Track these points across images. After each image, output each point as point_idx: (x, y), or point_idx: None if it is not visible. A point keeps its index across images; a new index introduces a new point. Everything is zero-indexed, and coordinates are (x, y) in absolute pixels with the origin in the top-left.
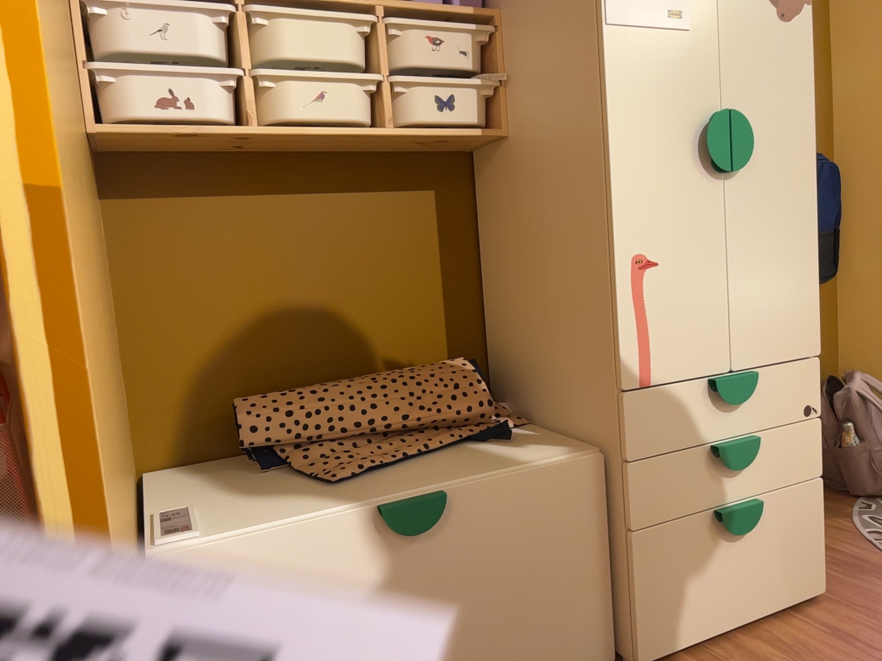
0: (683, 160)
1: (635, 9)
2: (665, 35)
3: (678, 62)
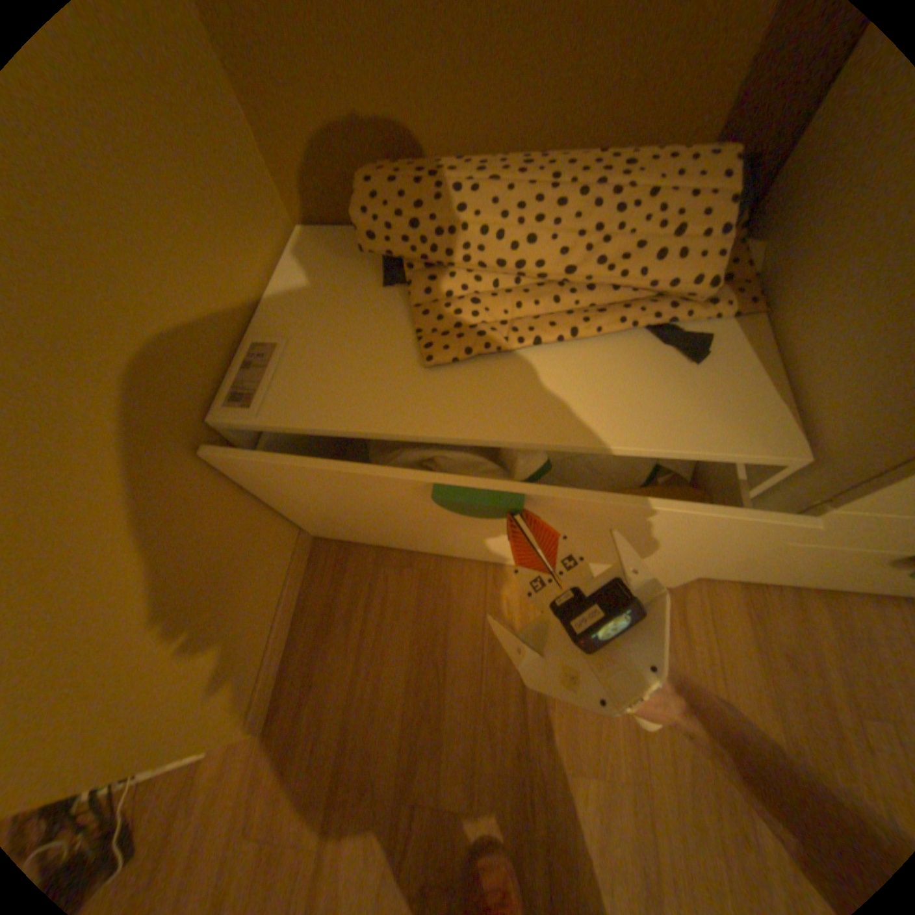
0: None
1: None
2: None
3: None
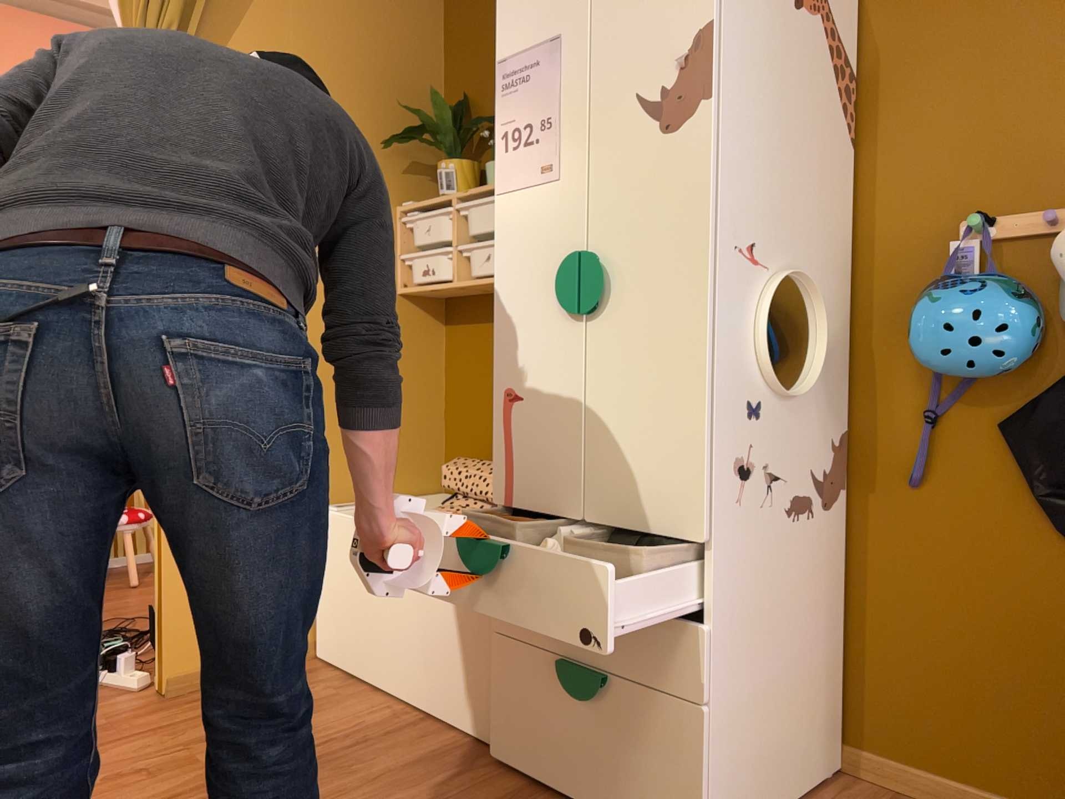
0: (548, 302)
1: (516, 174)
2: (539, 189)
3: (549, 210)
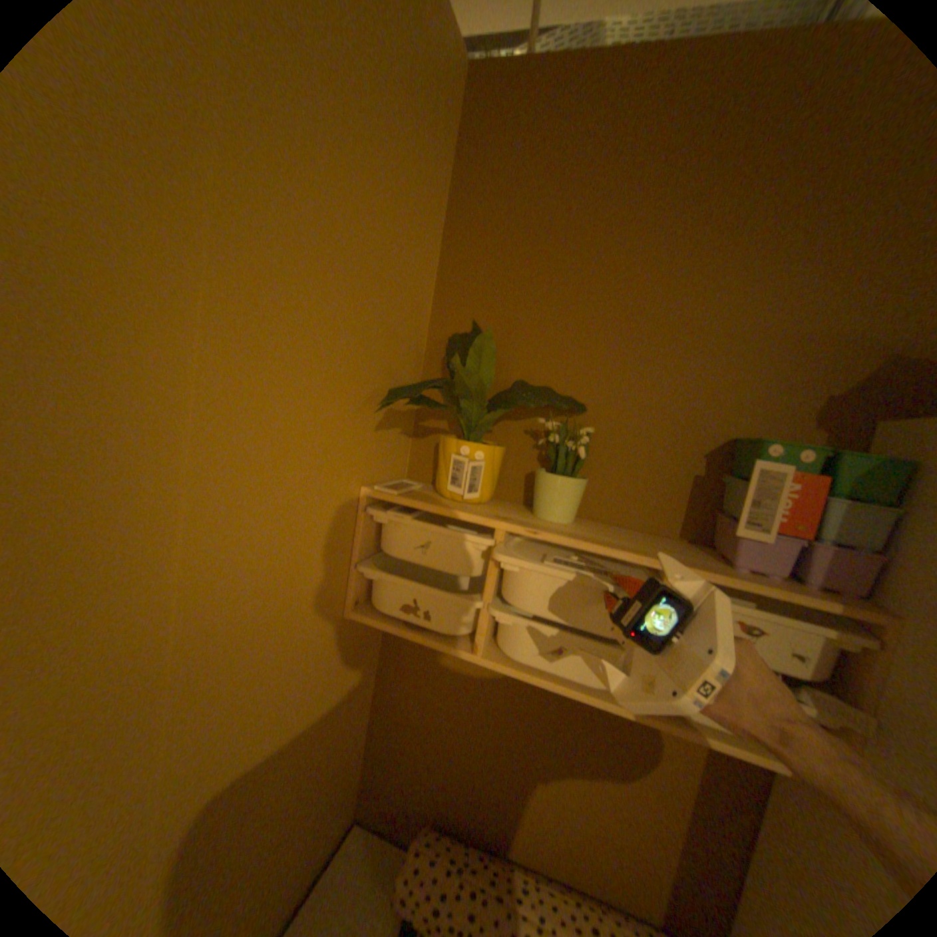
0: None
1: None
2: None
3: None
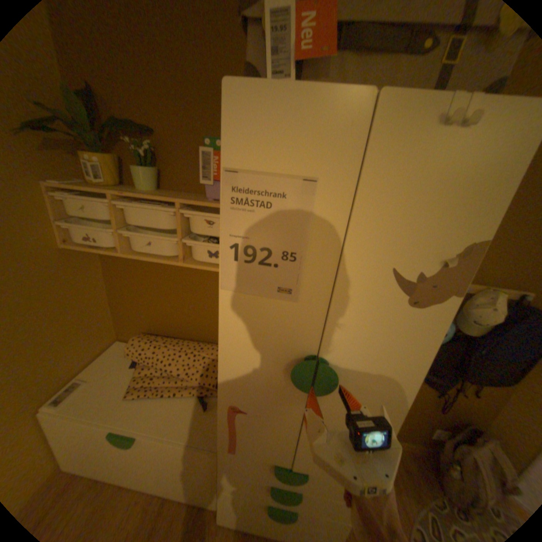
0: (276, 374)
1: (248, 282)
2: (274, 302)
3: (283, 320)
